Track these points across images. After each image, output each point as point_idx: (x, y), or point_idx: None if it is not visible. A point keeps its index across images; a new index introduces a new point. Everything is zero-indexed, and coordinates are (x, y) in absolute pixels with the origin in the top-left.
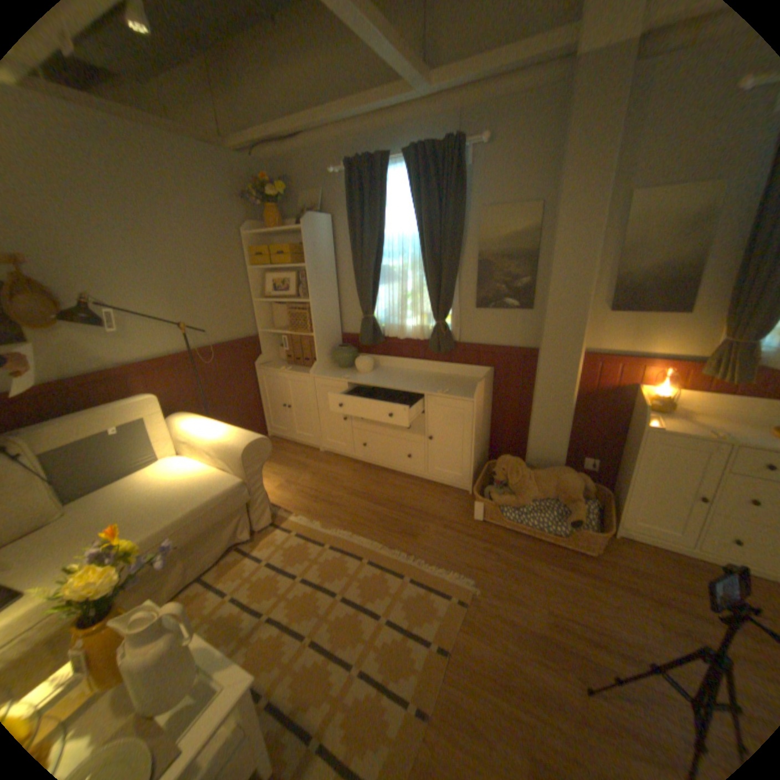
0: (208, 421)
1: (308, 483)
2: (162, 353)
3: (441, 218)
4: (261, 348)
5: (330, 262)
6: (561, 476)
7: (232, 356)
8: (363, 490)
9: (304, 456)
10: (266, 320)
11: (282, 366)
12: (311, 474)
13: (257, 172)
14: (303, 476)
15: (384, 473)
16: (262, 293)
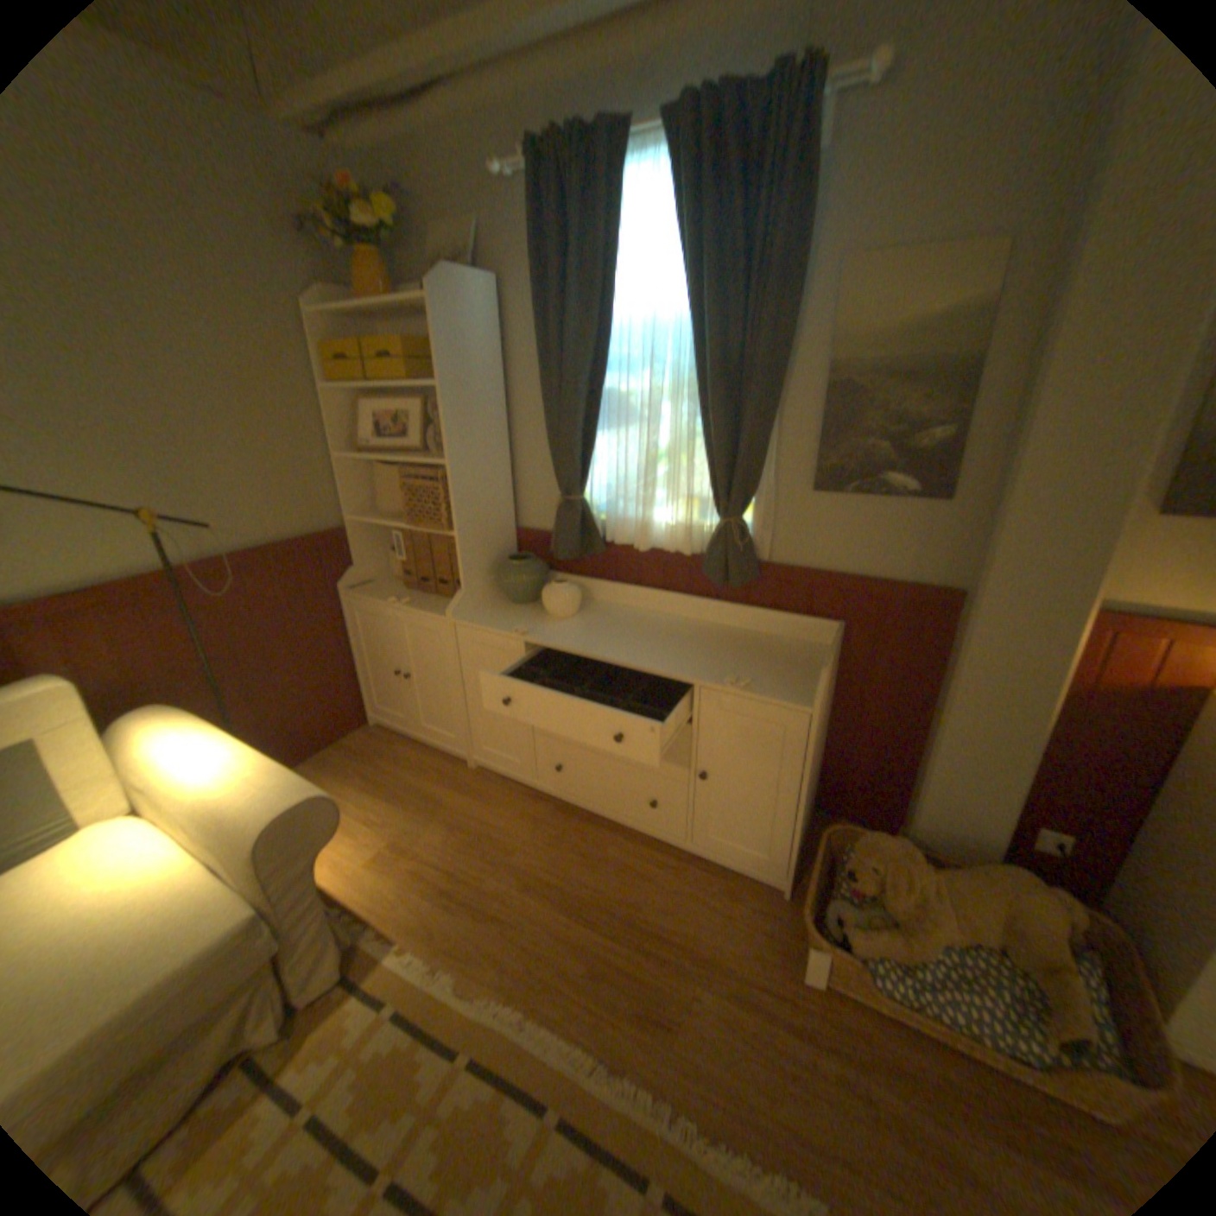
0: (200, 738)
1: (437, 852)
2: (106, 573)
3: (748, 278)
4: (351, 553)
5: (493, 376)
6: (1016, 900)
7: (285, 571)
8: (554, 876)
9: (434, 778)
10: (363, 496)
11: (394, 591)
12: (446, 829)
13: (338, 175)
14: (427, 833)
15: (599, 832)
16: (352, 439)
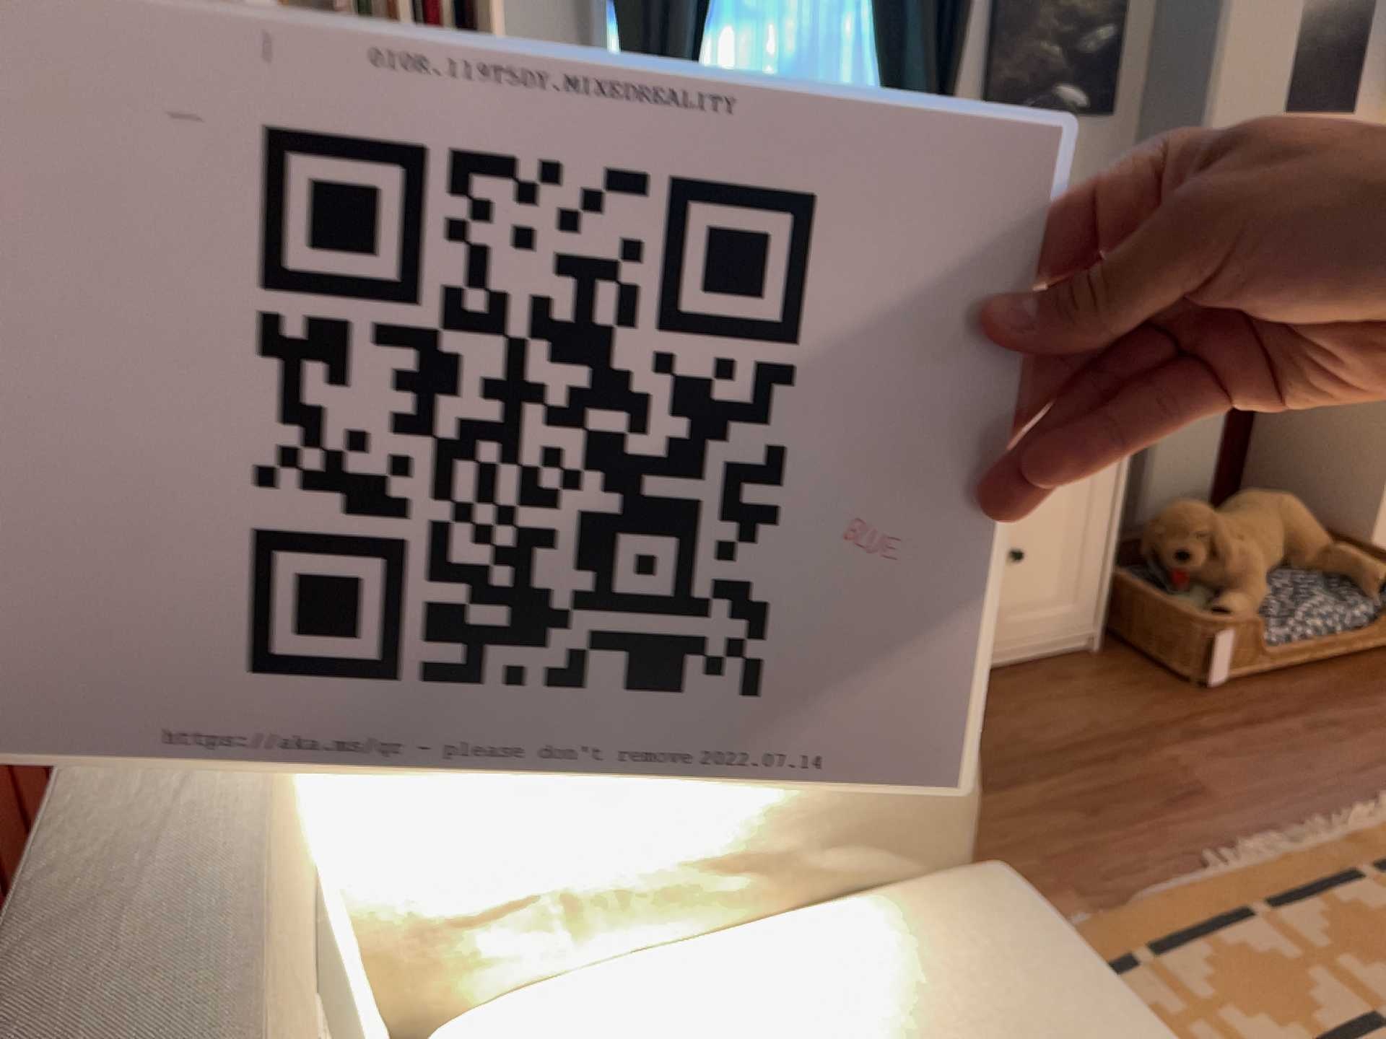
0: None
1: None
2: None
3: None
4: None
5: None
6: (1280, 506)
7: None
8: None
9: None
10: None
11: None
12: None
13: None
14: None
15: None
16: None
